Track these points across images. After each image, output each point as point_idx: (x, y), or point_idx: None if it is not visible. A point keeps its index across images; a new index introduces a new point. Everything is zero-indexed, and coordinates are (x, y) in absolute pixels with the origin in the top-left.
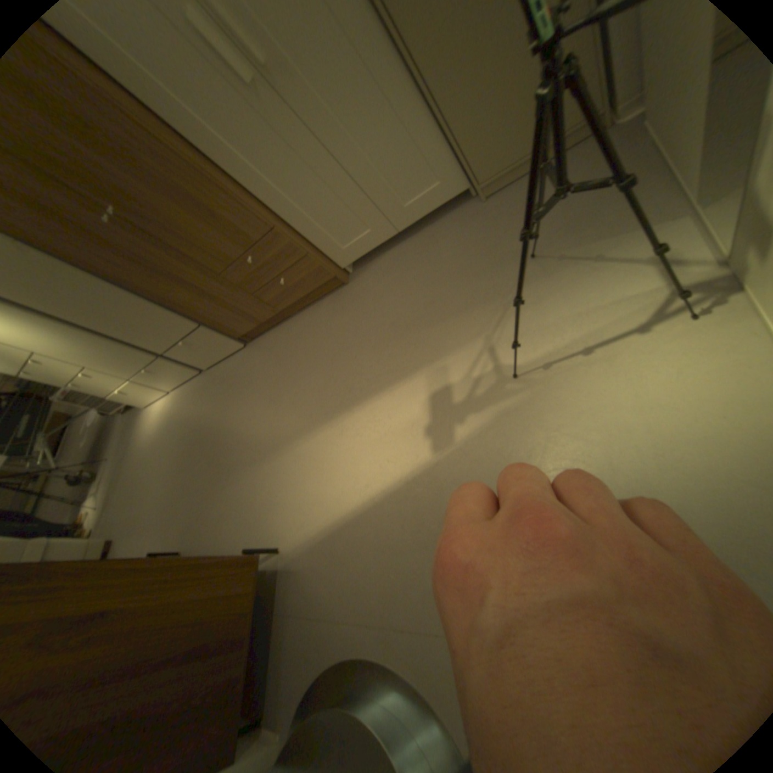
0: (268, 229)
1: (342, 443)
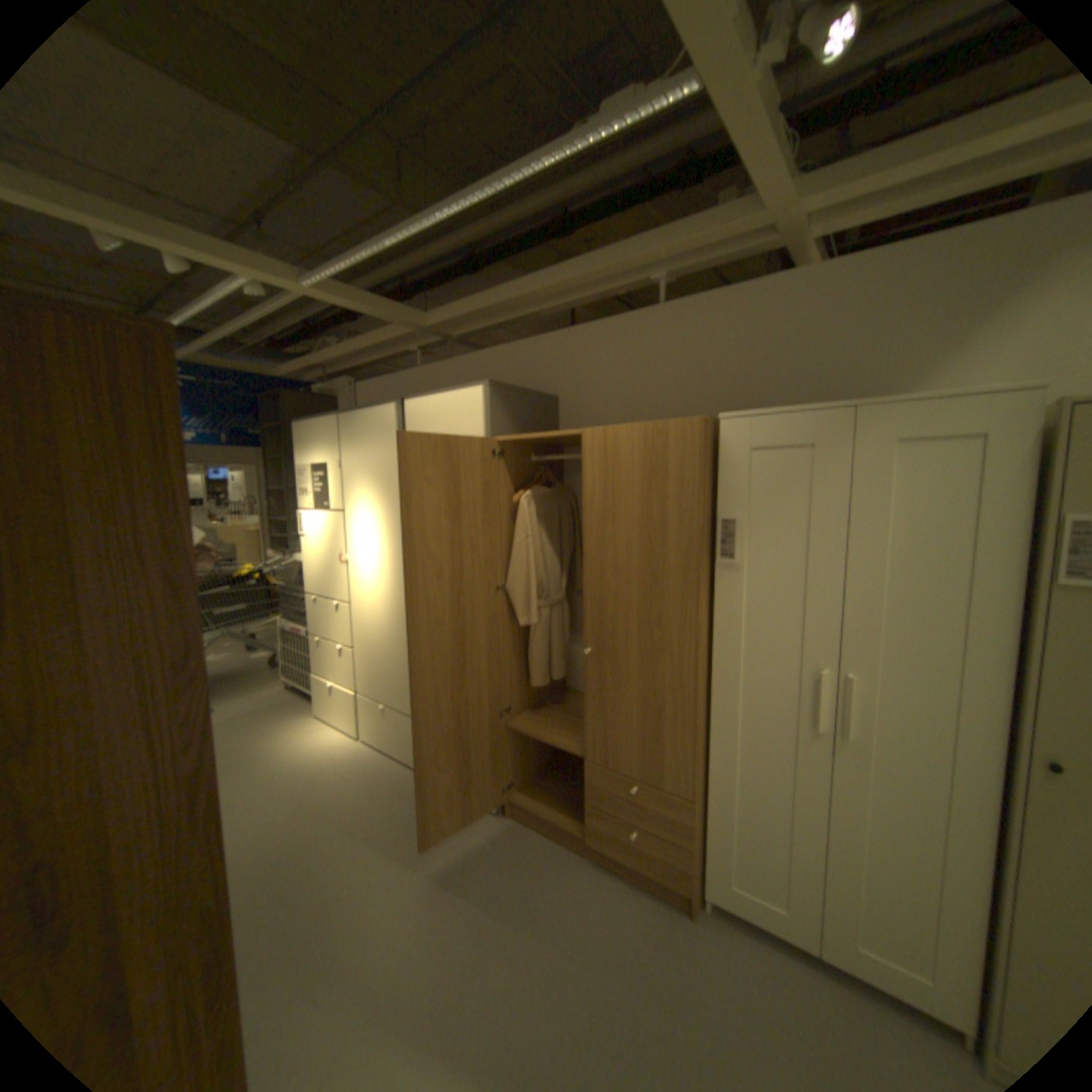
0: (686, 798)
1: None
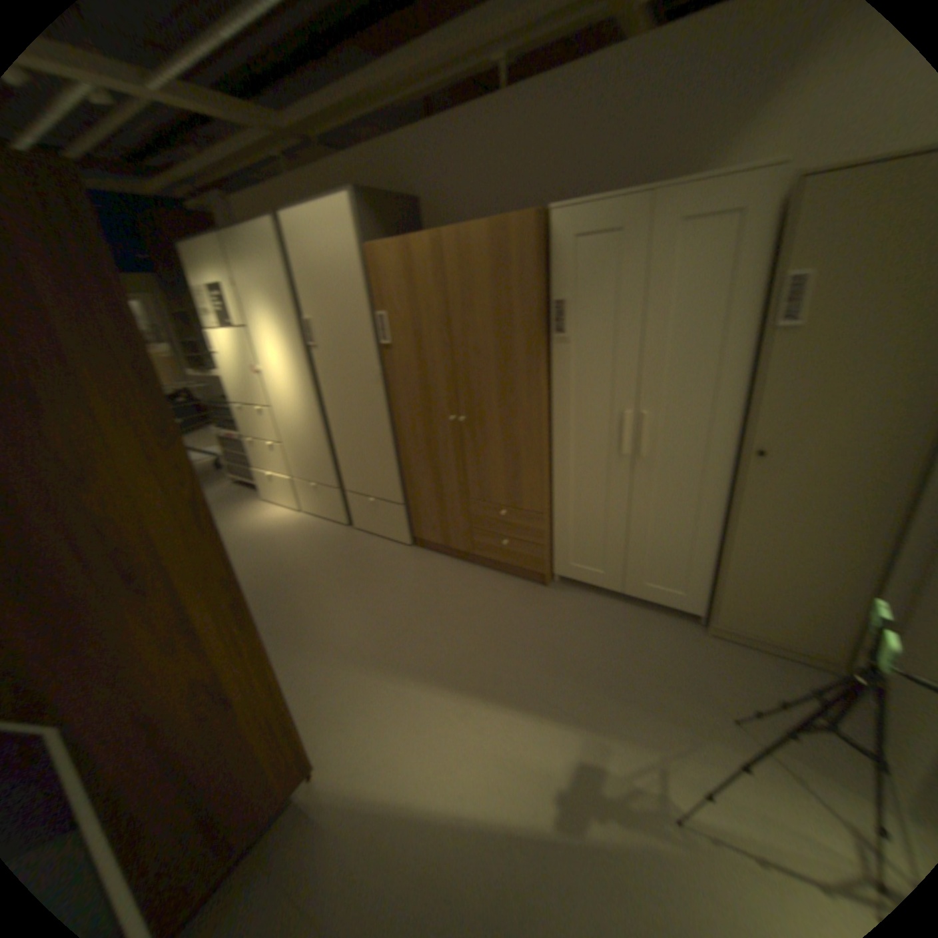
0: (535, 511)
1: (454, 727)
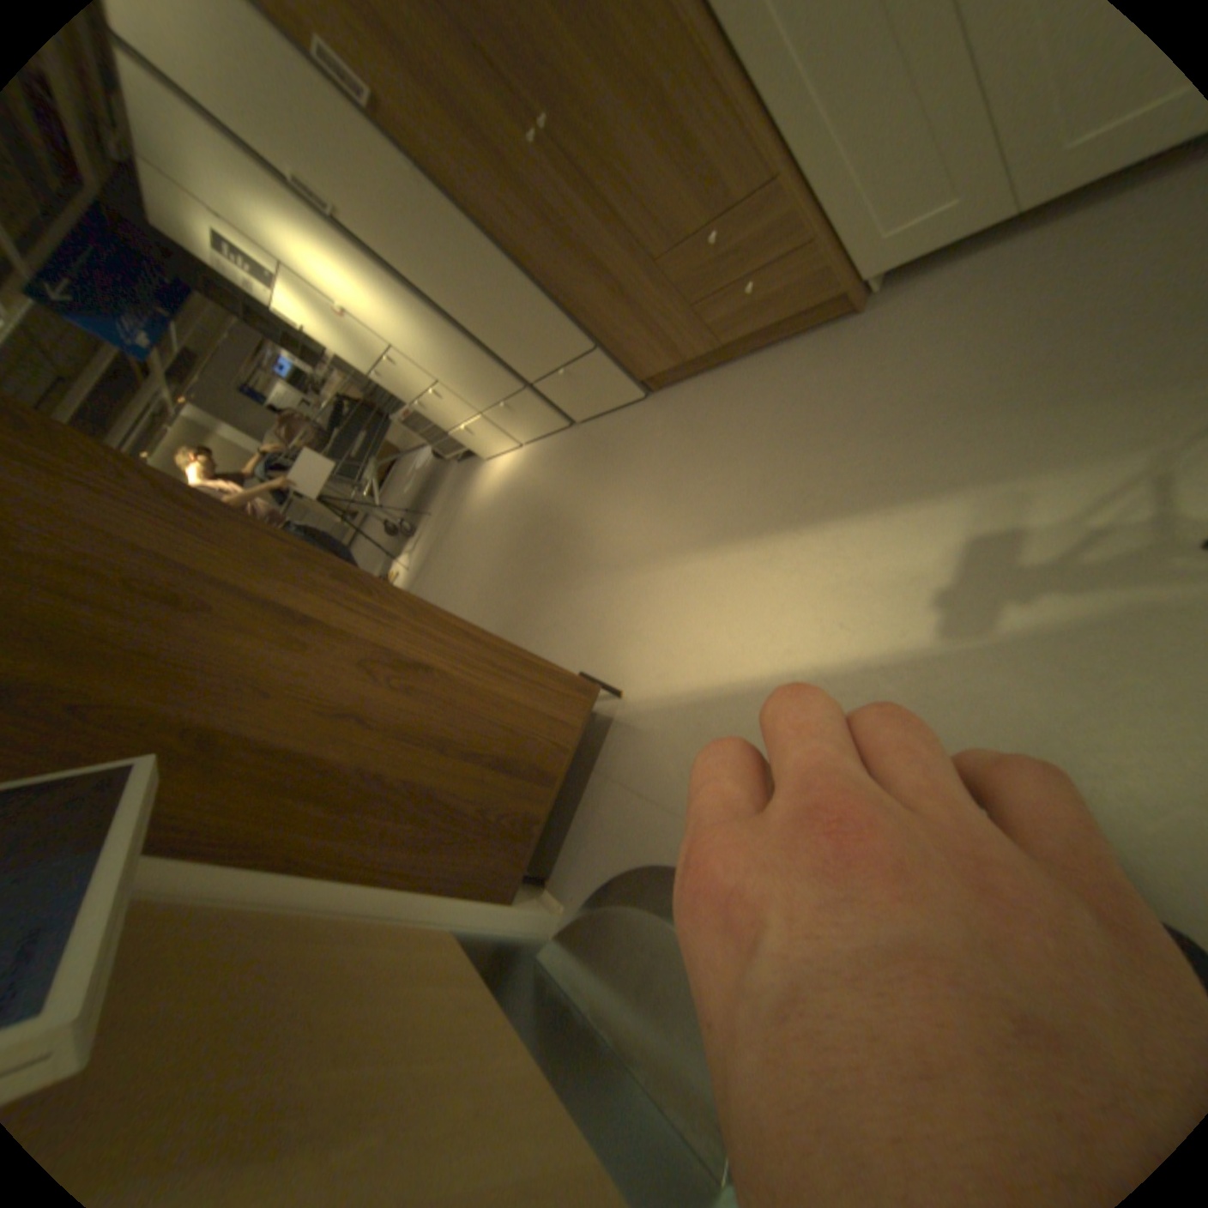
0: (766, 177)
1: (765, 578)
